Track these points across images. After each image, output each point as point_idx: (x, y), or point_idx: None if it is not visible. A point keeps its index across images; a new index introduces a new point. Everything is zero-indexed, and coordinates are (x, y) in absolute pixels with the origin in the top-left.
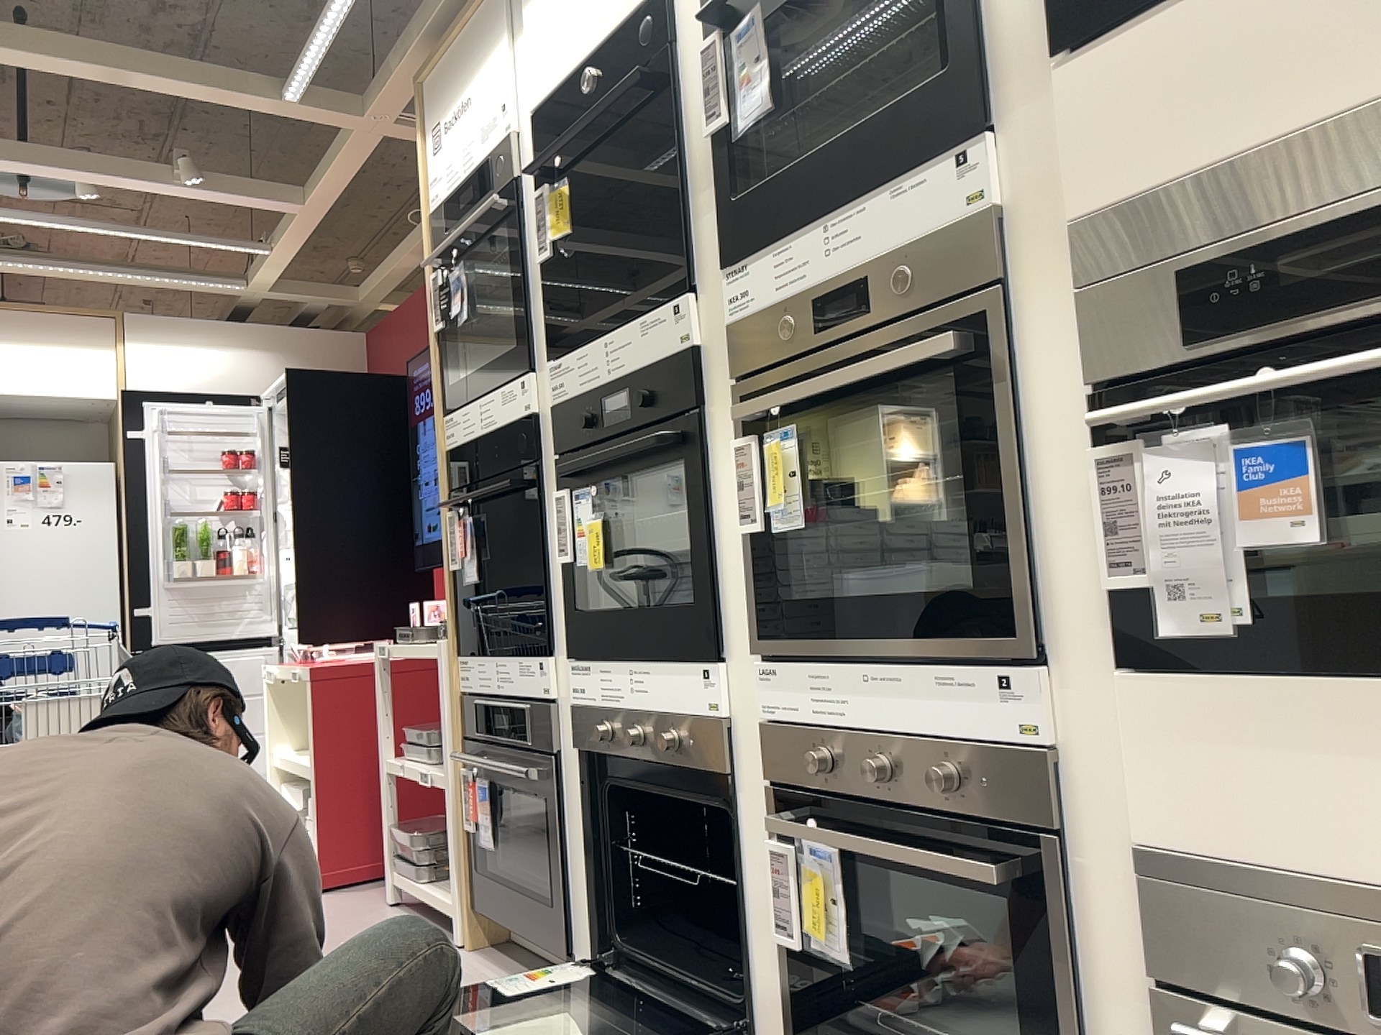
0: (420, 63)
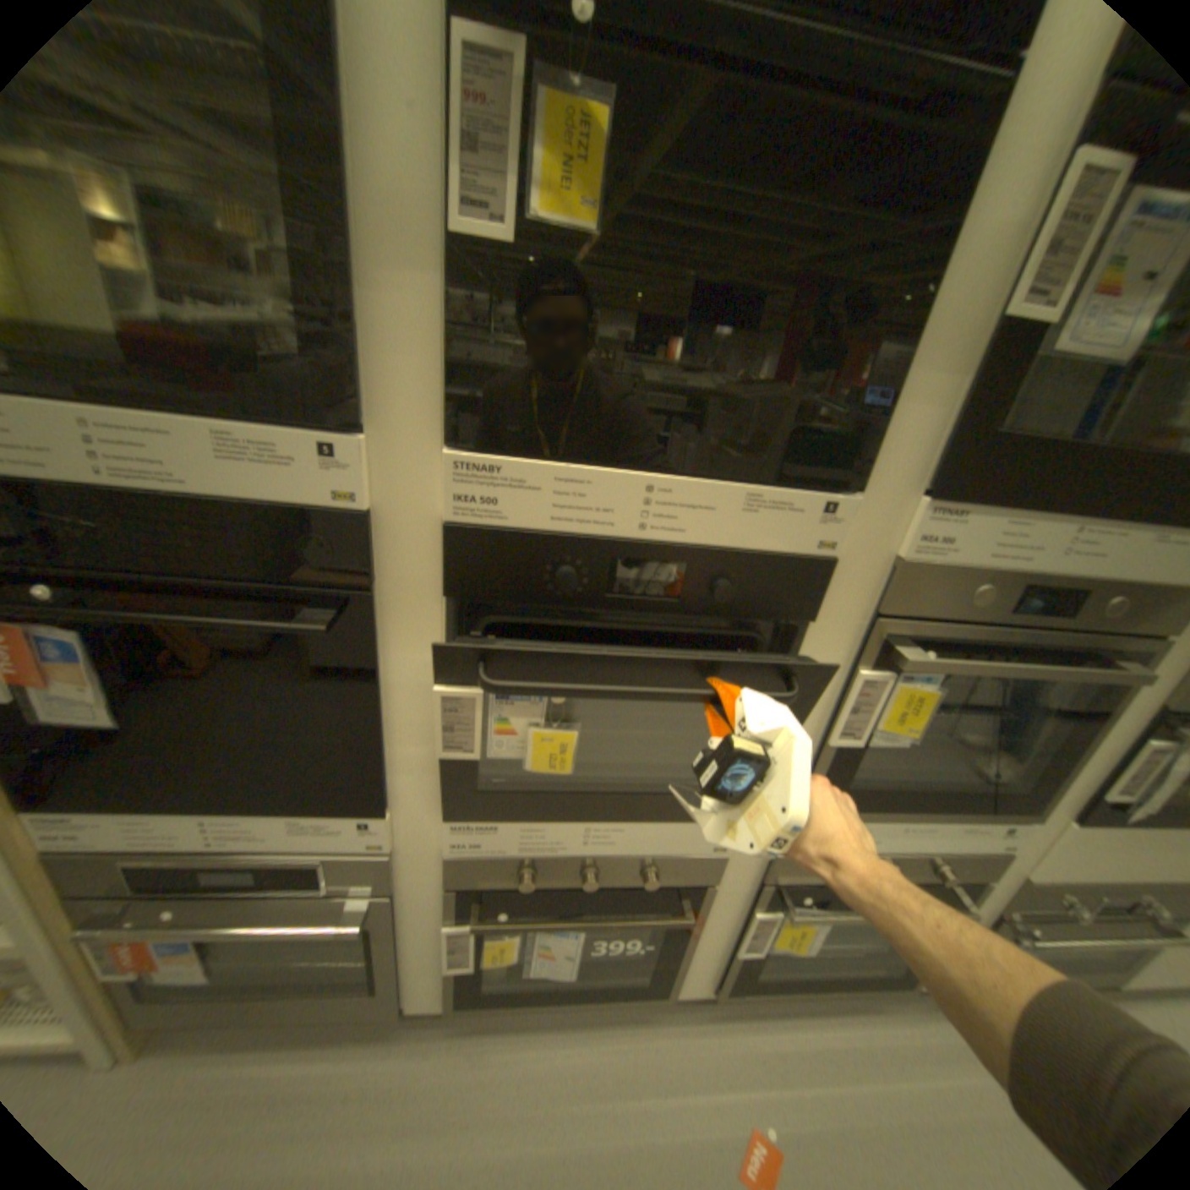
0: None
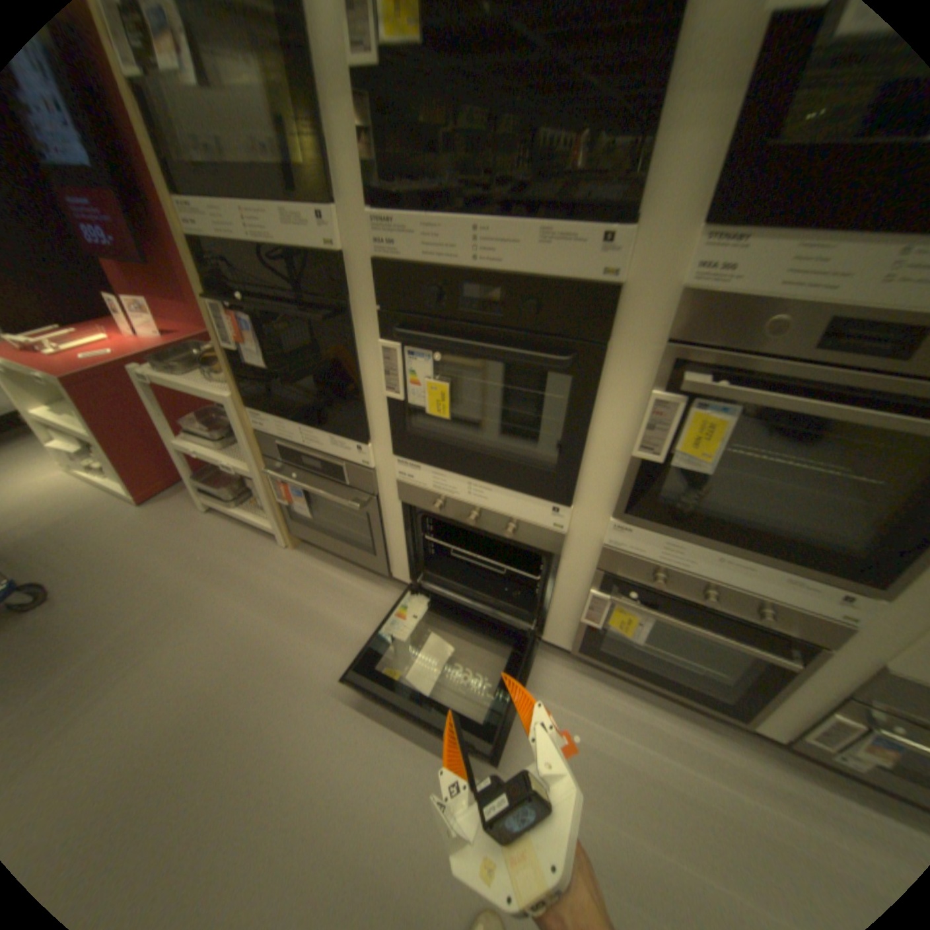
0: None
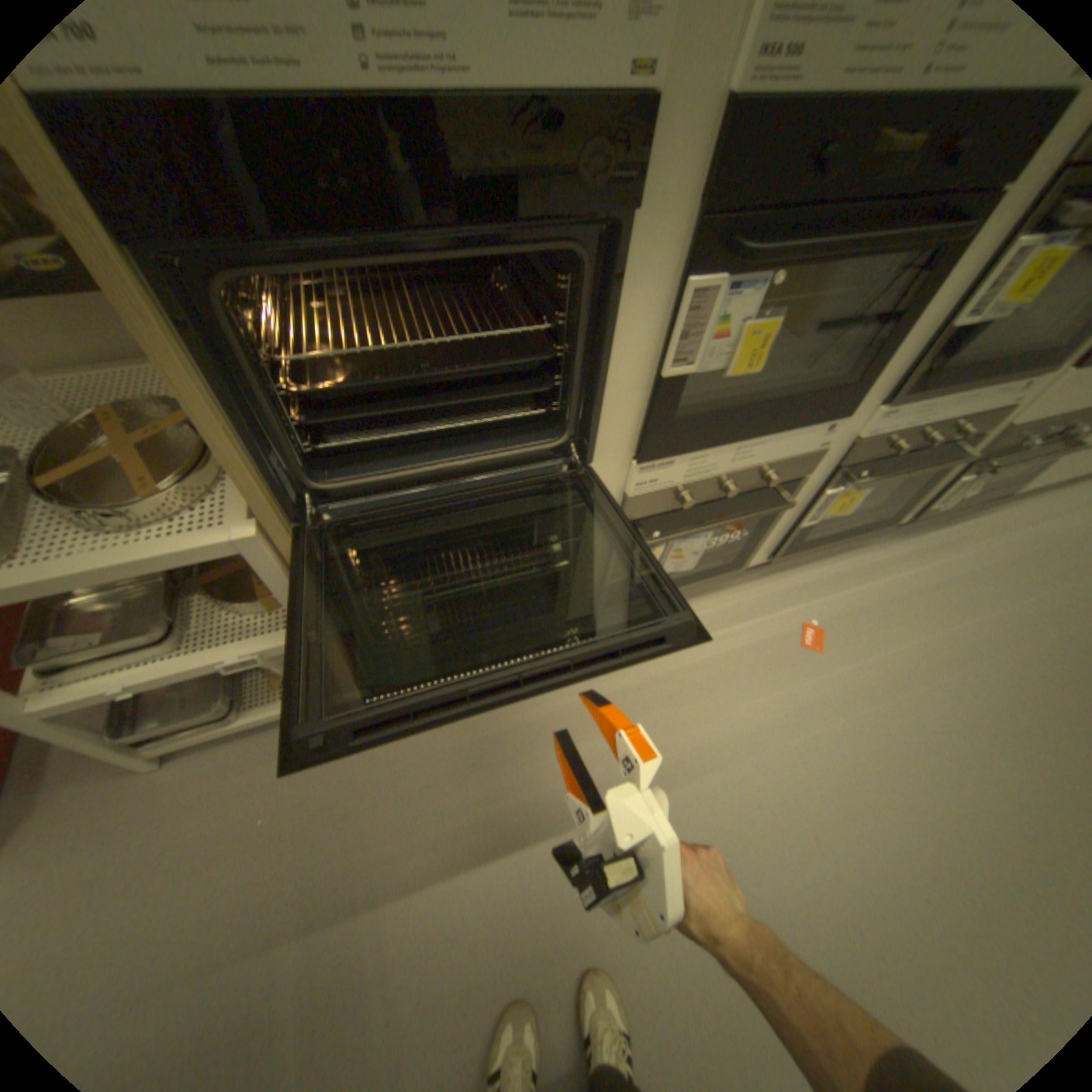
0: None
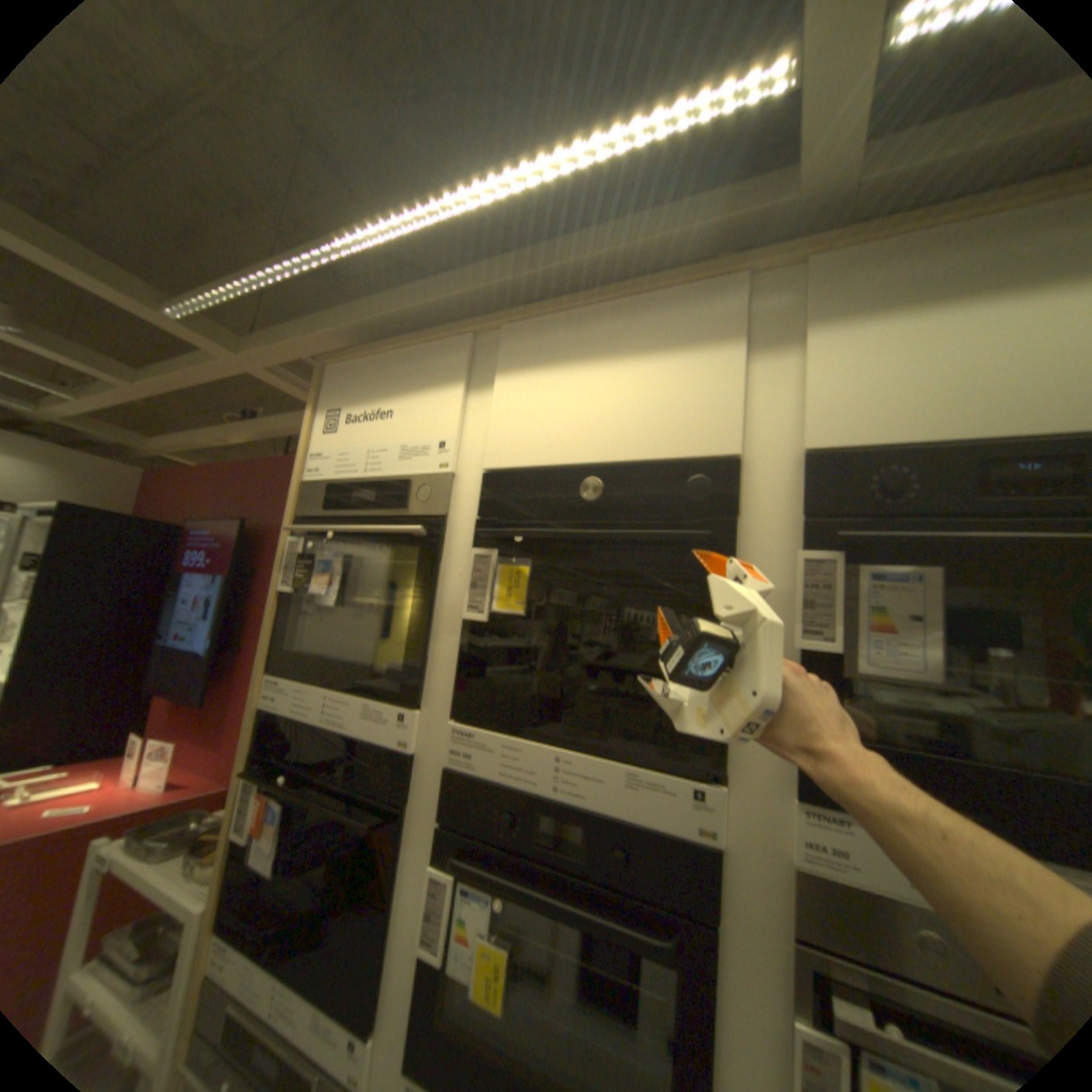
0: (323, 343)
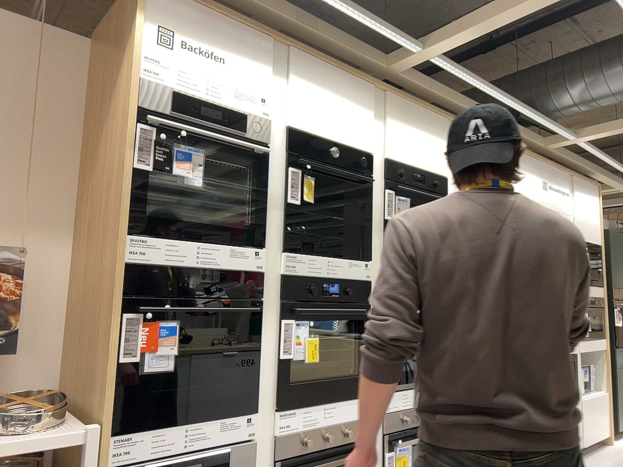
0: None
